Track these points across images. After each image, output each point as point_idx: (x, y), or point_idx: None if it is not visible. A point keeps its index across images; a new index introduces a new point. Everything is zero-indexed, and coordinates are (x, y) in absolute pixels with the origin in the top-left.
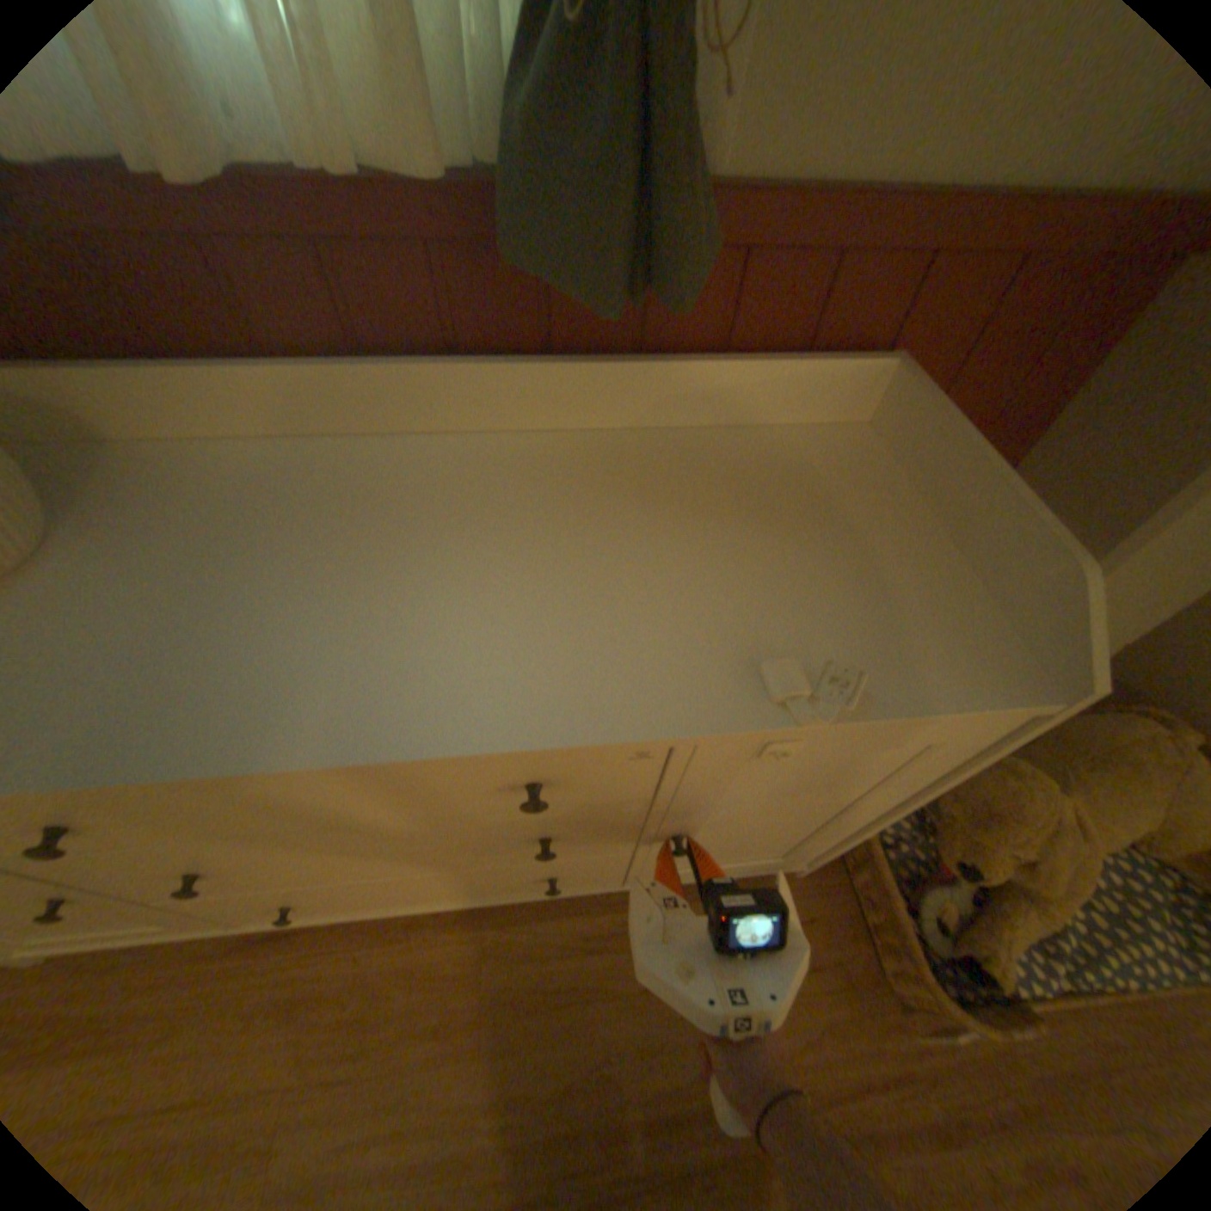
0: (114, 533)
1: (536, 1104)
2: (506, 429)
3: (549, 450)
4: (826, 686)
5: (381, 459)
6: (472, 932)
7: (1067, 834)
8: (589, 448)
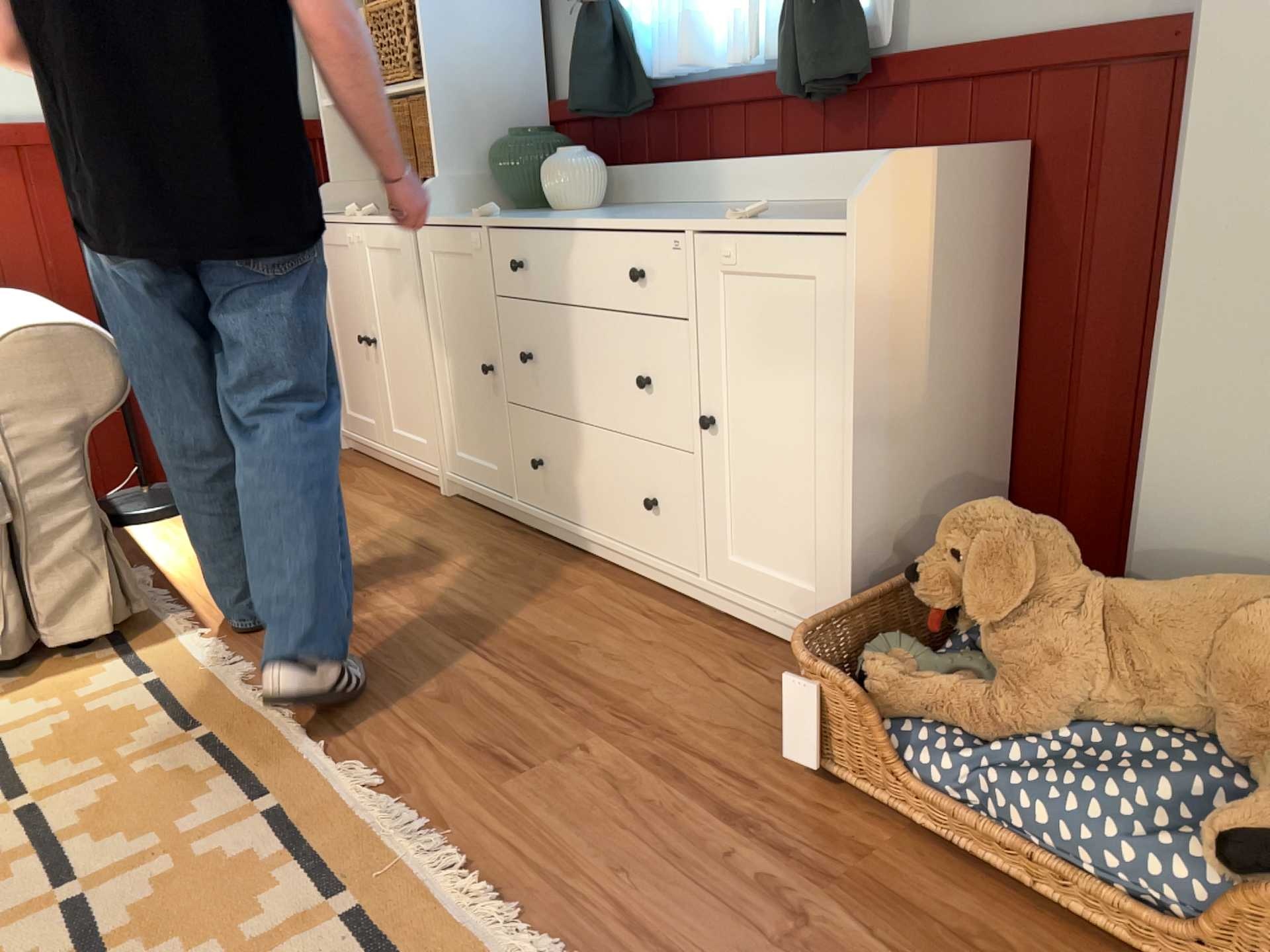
0: (608, 210)
1: (531, 632)
2: (784, 202)
3: (788, 205)
4: (746, 216)
5: (717, 206)
6: (597, 577)
7: (1055, 605)
8: (808, 204)
